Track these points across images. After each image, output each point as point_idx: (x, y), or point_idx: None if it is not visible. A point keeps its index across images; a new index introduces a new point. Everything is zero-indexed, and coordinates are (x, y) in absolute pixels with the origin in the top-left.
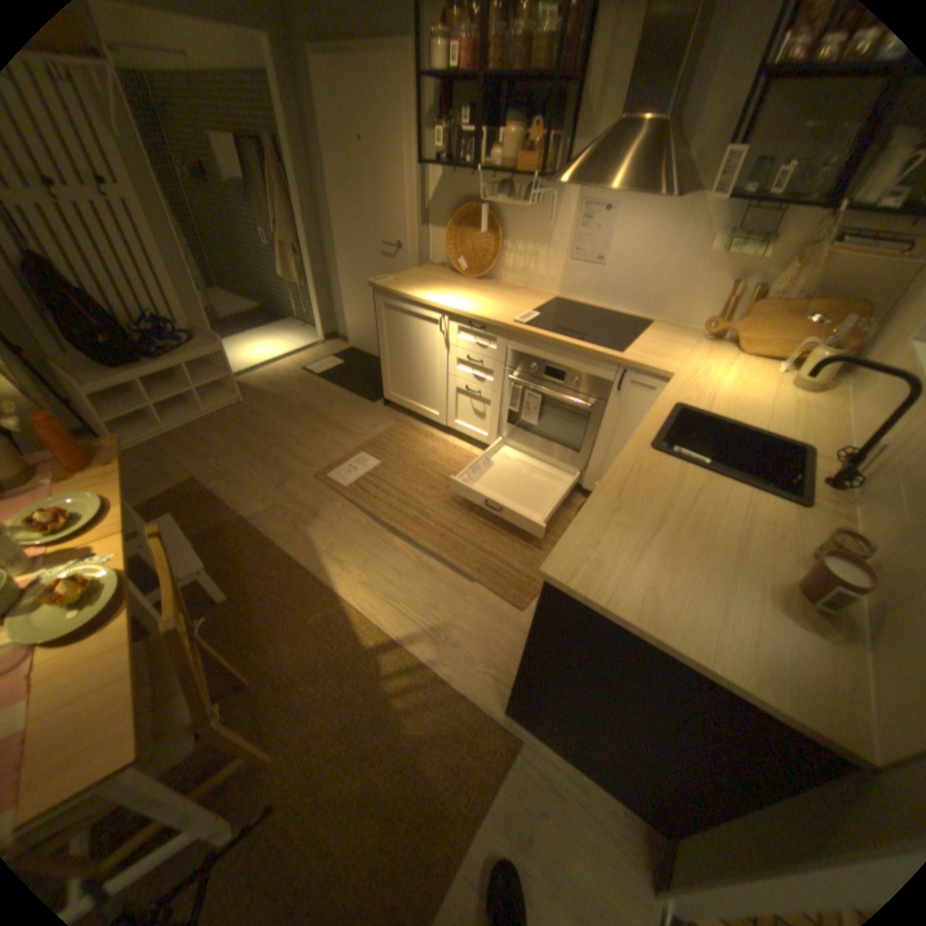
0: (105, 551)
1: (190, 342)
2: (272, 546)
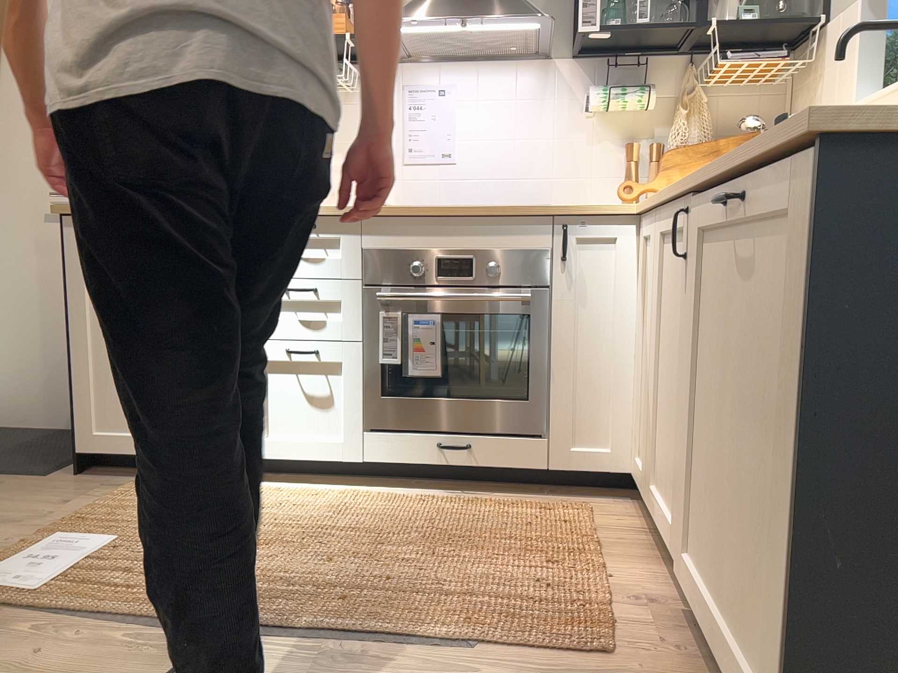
0: None
1: None
2: None
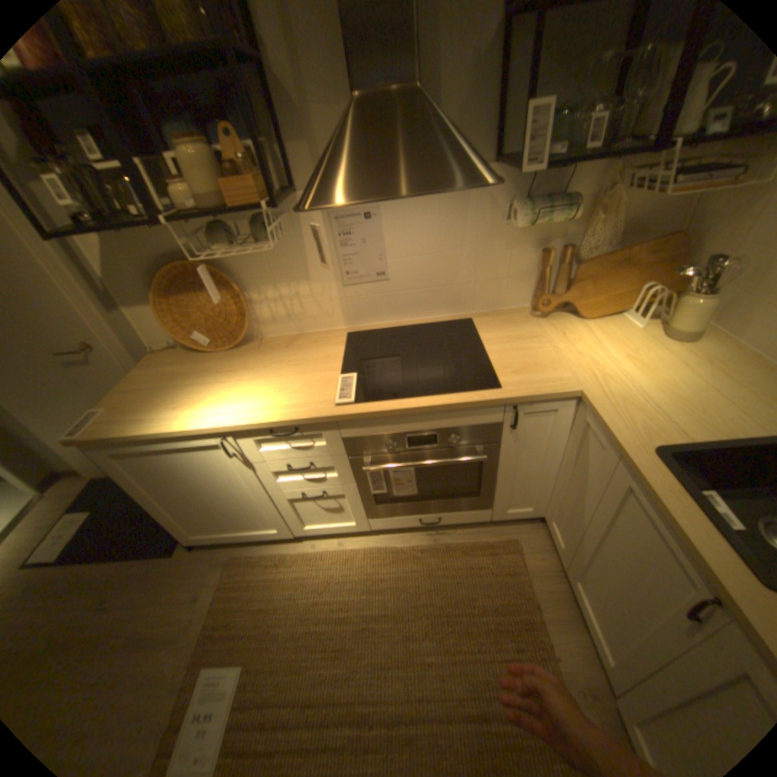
0: None
1: None
2: None
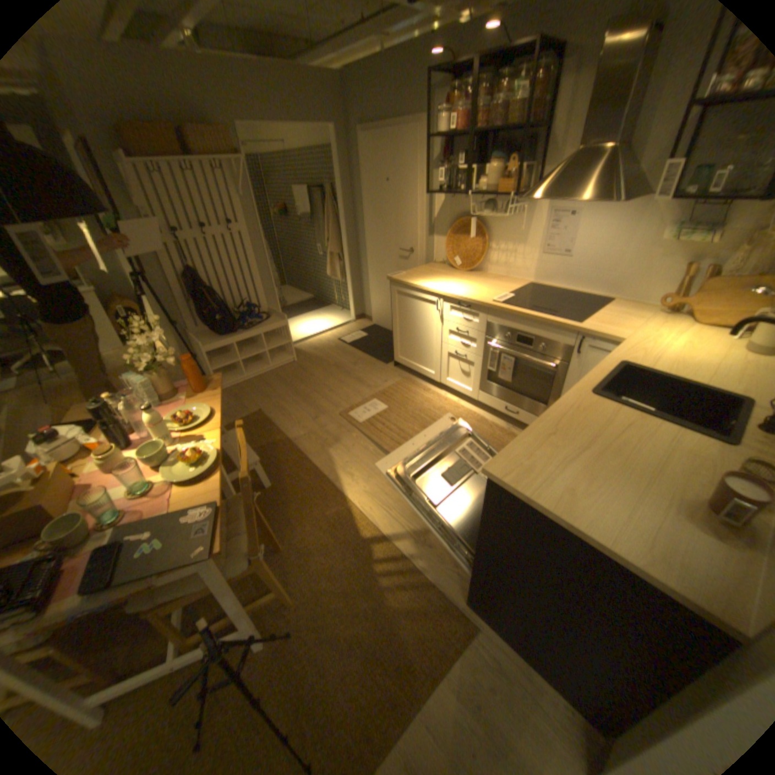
0: (212, 437)
1: (268, 320)
2: (306, 459)
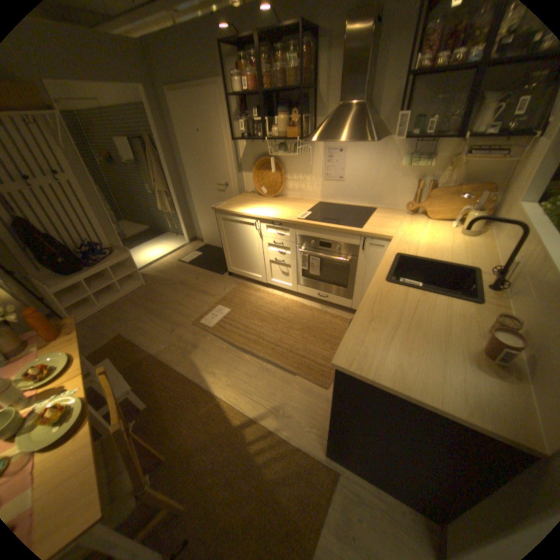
0: (73, 386)
1: (112, 254)
2: (171, 370)
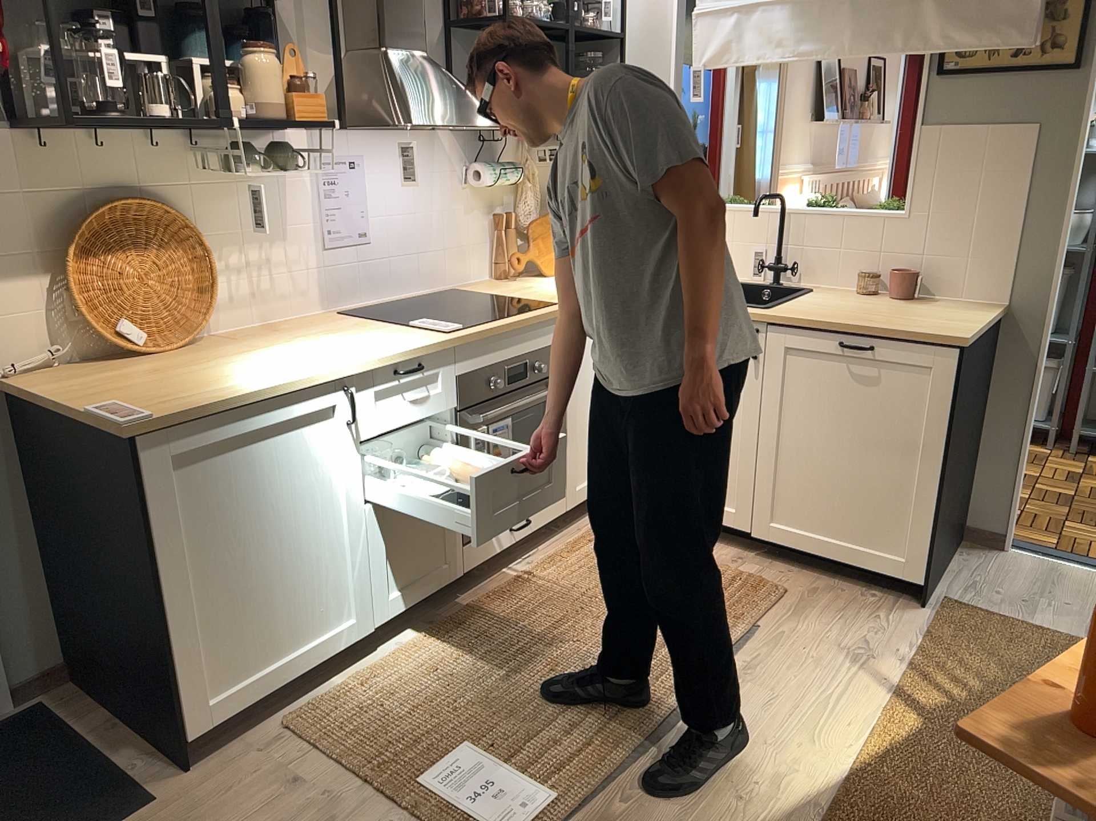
0: None
1: None
2: None
